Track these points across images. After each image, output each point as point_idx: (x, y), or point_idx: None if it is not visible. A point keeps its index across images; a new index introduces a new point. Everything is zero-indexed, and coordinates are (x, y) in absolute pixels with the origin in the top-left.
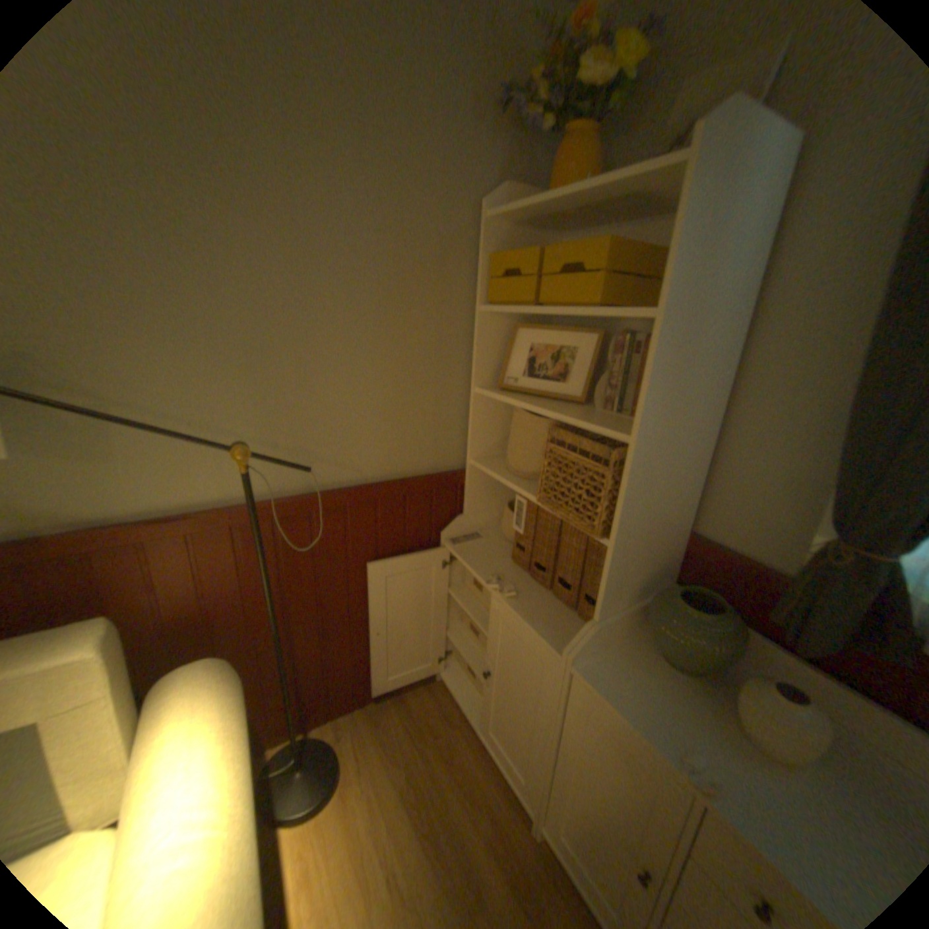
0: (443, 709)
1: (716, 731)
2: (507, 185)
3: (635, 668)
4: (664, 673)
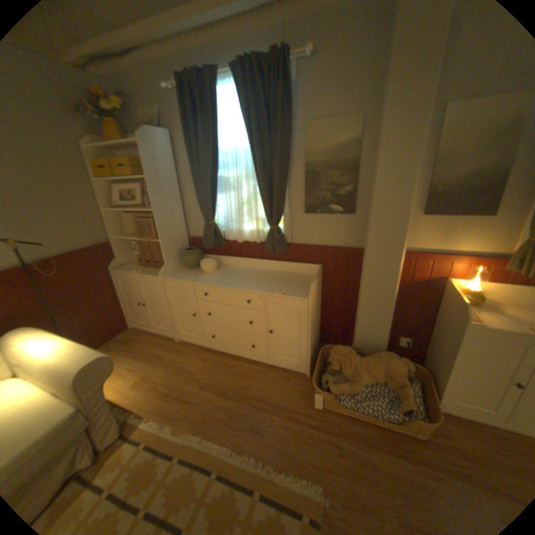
0: (134, 334)
1: (196, 274)
2: (86, 136)
3: (178, 272)
4: (186, 271)
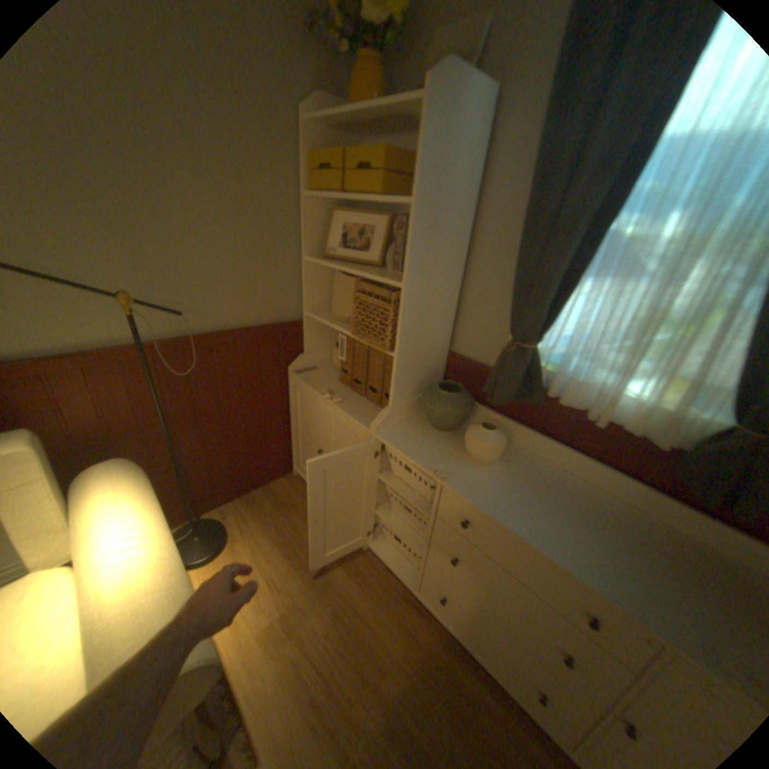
0: (299, 491)
1: (451, 453)
2: (316, 95)
3: (412, 431)
4: (428, 432)
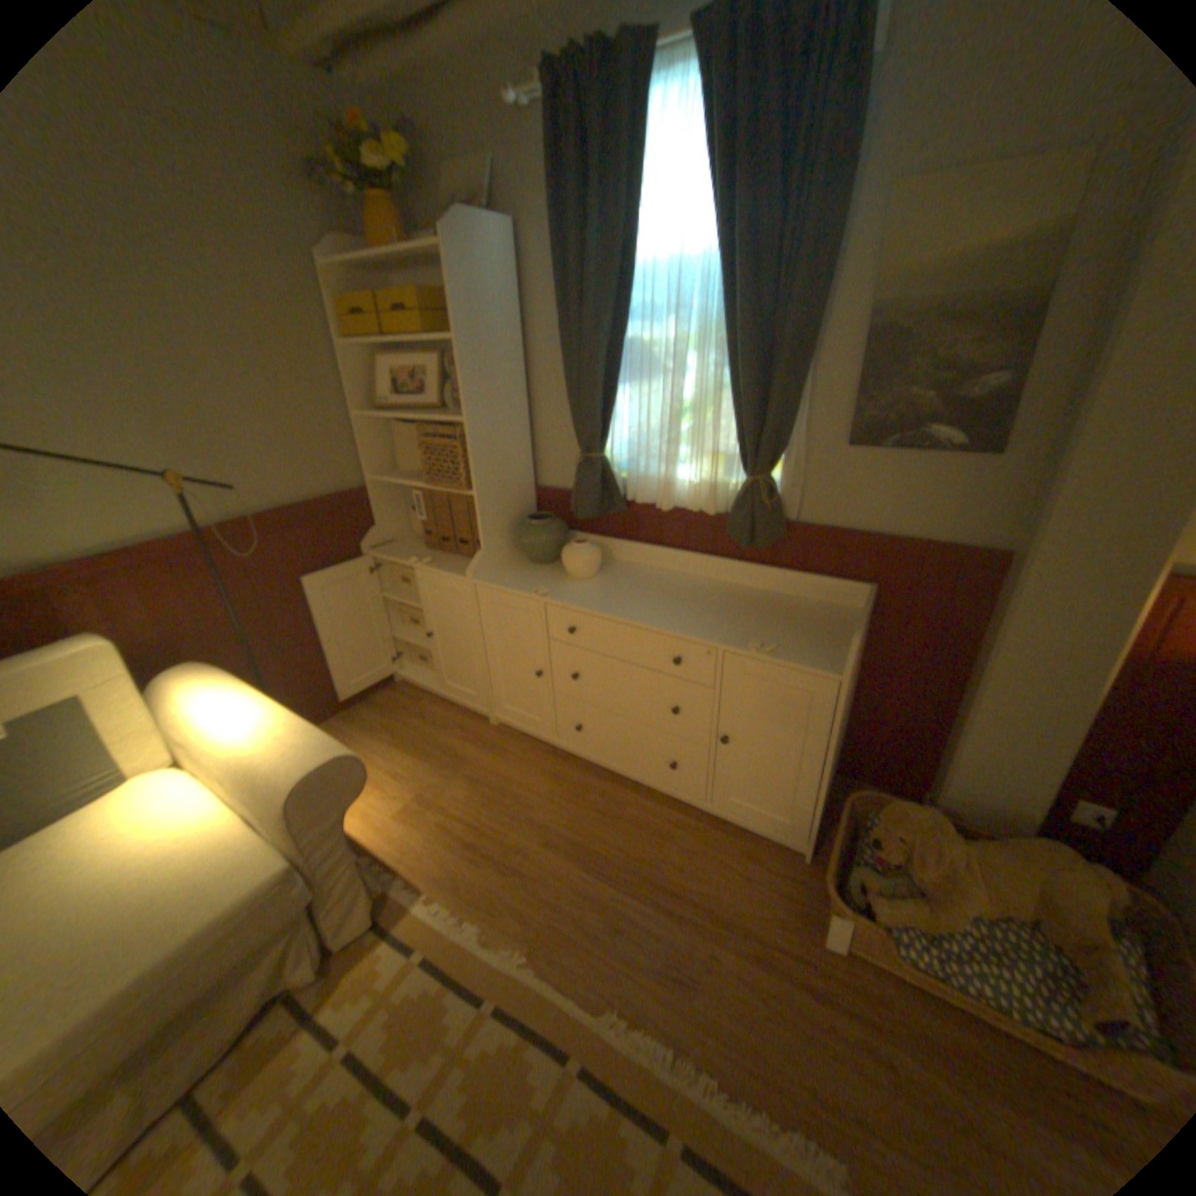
0: (406, 694)
1: (552, 579)
2: (328, 237)
3: (511, 571)
4: (528, 568)
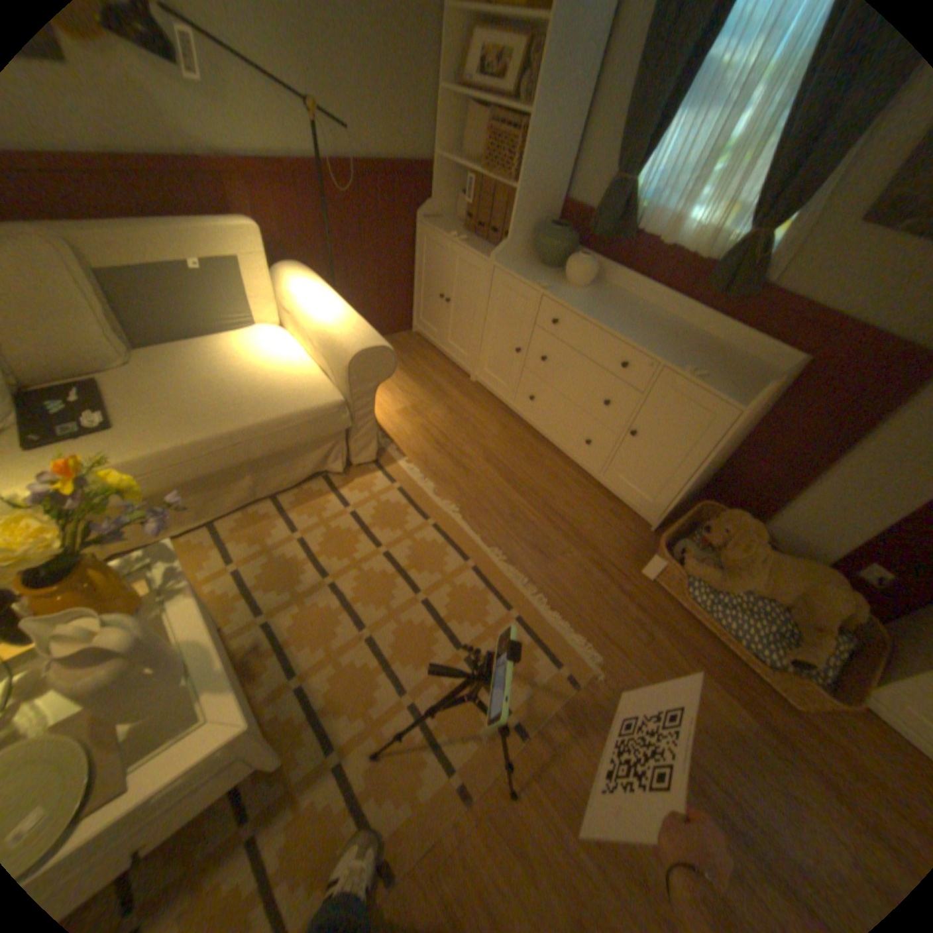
0: (417, 344)
1: (552, 281)
2: None
3: (523, 266)
4: (536, 268)
